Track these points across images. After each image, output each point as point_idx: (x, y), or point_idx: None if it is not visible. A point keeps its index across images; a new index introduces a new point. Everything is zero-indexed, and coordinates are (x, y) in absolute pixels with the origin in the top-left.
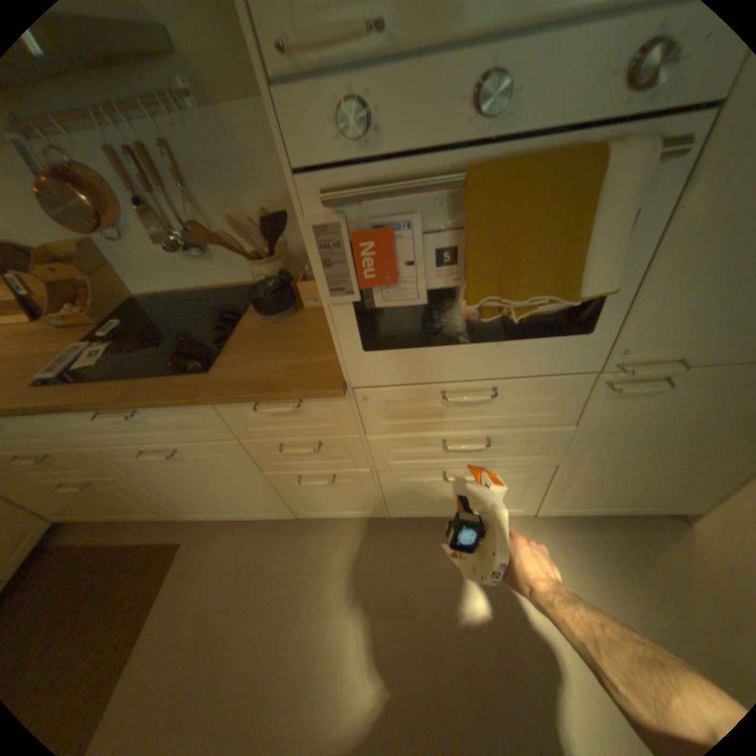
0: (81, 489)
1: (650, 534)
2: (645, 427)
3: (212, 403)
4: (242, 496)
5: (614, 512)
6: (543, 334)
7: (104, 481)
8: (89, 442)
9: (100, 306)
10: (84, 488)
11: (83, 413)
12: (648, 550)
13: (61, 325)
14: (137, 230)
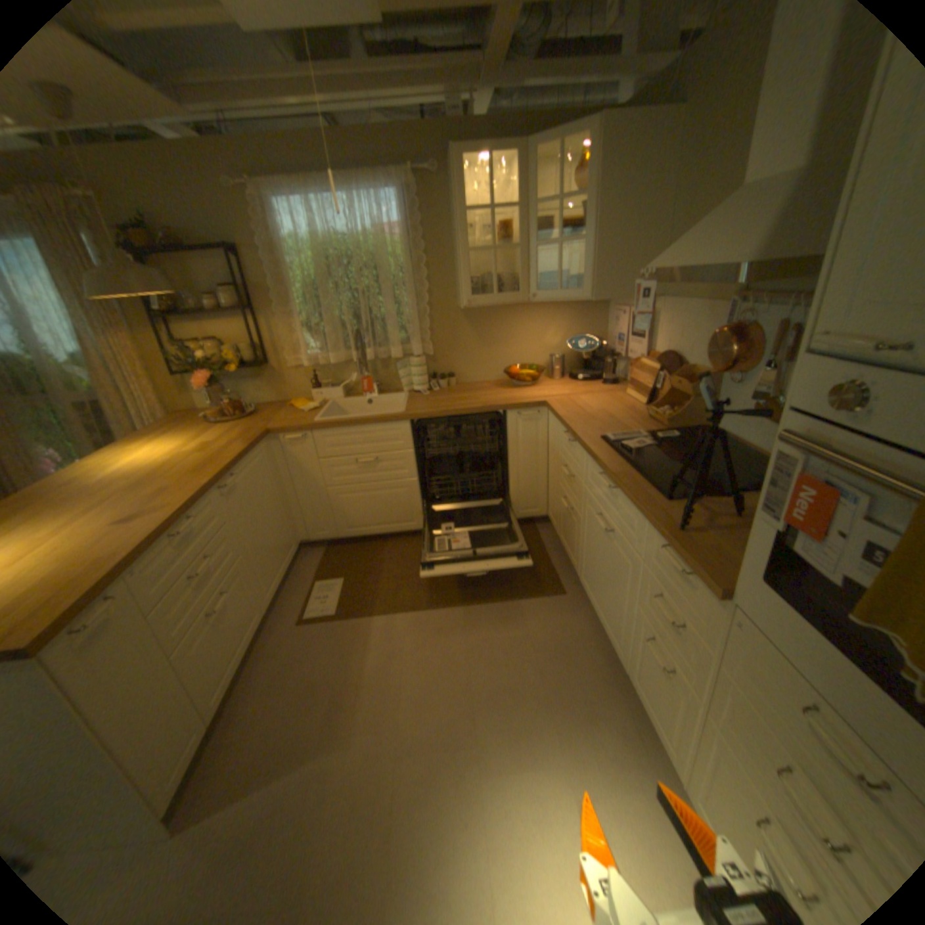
0: (568, 510)
1: None
2: None
3: (651, 522)
4: (616, 609)
5: None
6: None
7: (577, 515)
8: (590, 487)
9: (681, 421)
10: (568, 510)
11: (600, 469)
12: None
13: (652, 418)
14: (756, 386)
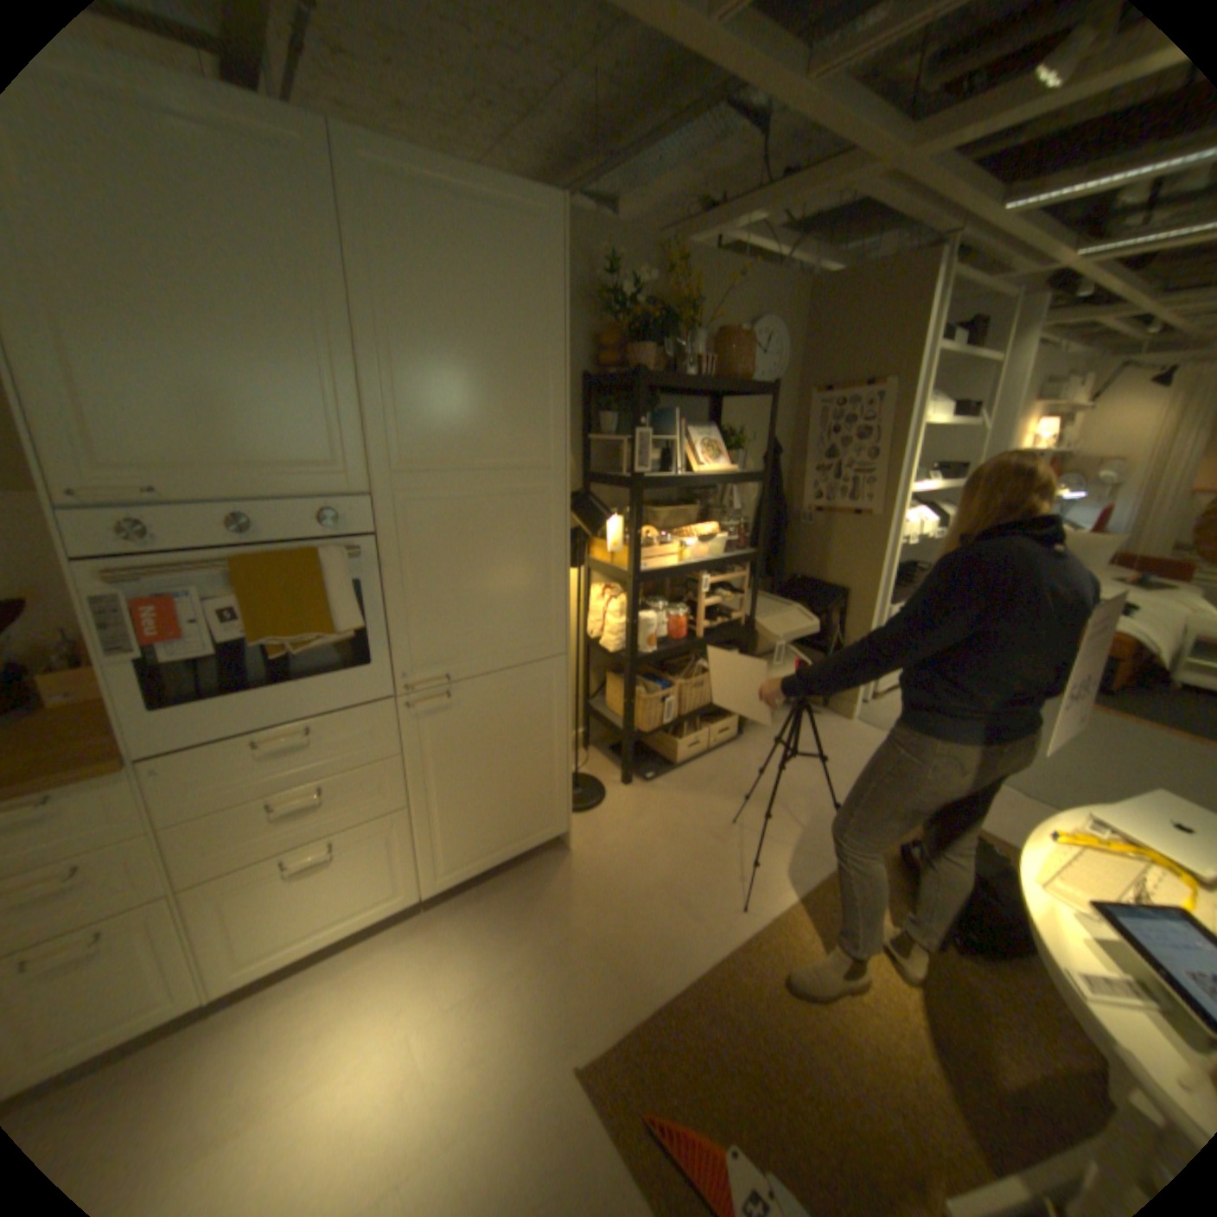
0: None
1: (536, 873)
2: (456, 743)
3: None
4: None
5: (493, 860)
6: (332, 671)
7: None
8: None
9: None
10: None
11: None
12: (535, 888)
13: None
14: None
